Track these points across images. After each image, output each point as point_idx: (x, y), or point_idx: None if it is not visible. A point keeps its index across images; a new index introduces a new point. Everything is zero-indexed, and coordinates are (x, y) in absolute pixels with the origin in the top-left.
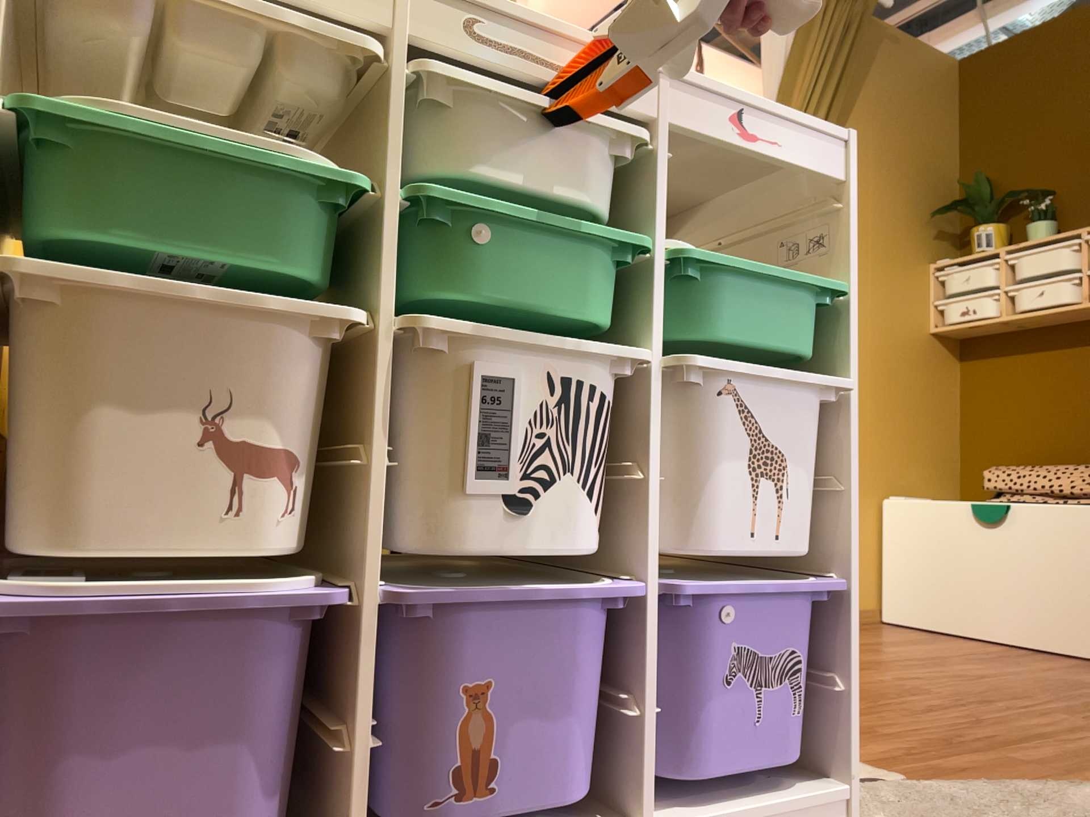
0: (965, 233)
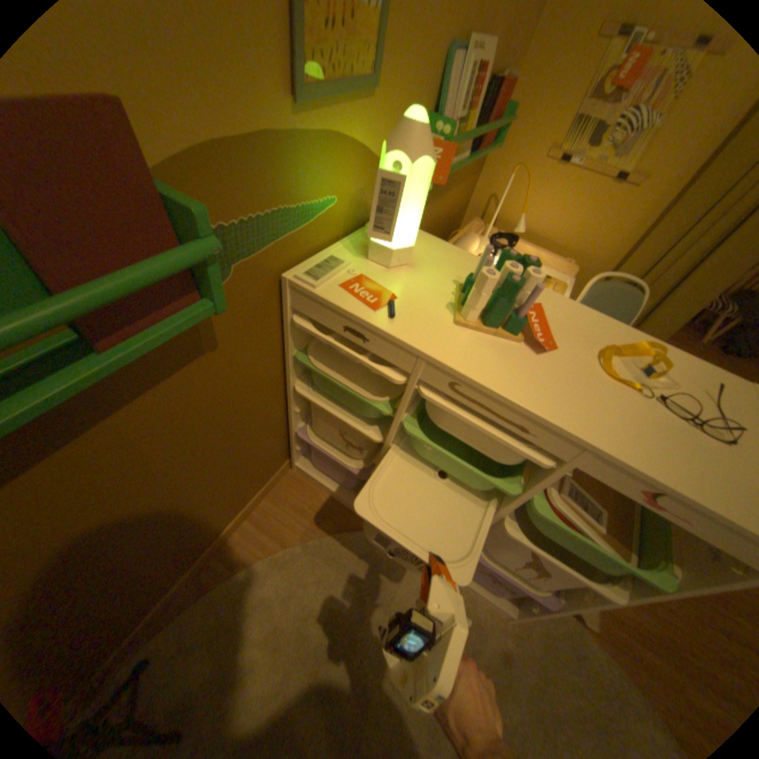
0: None
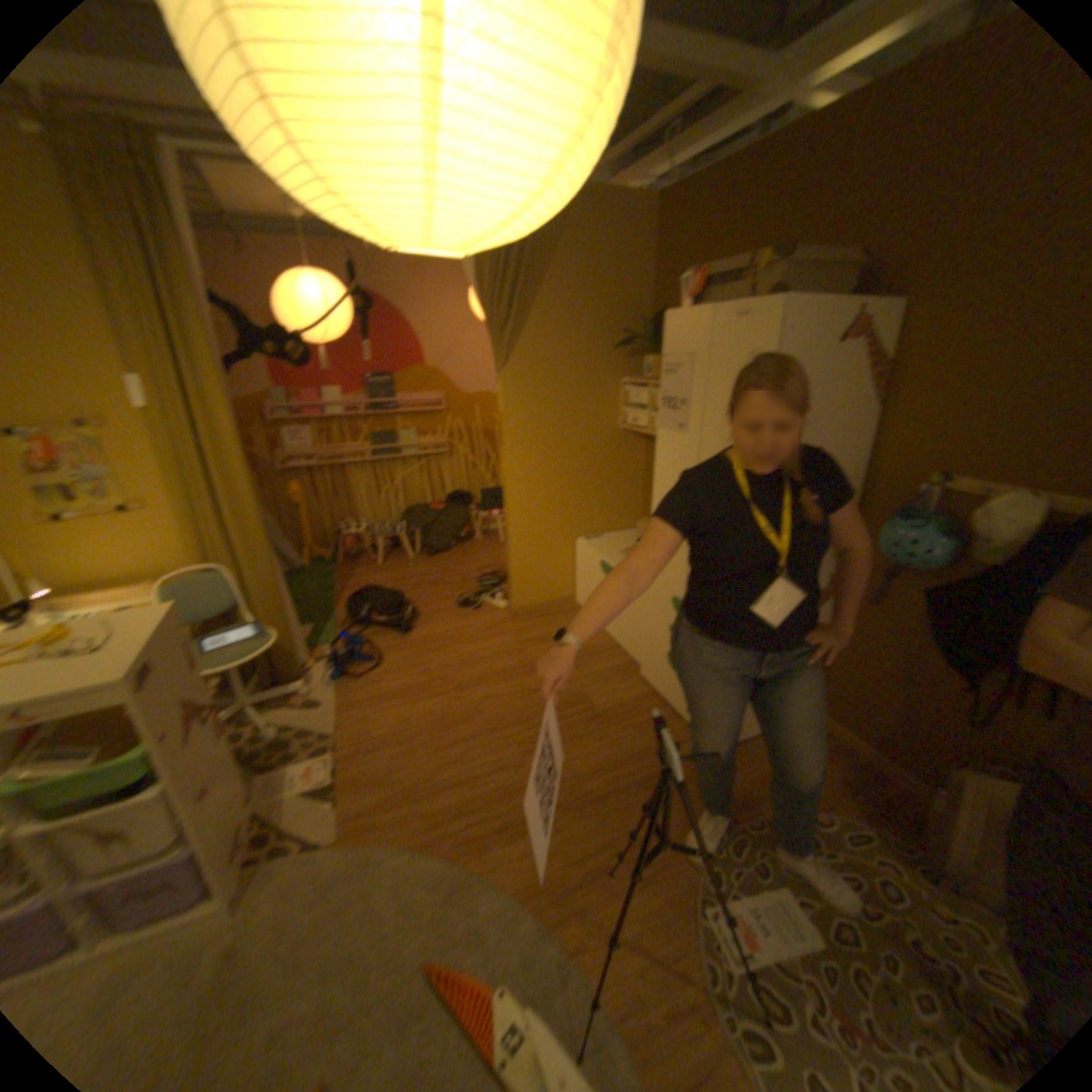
0: (644, 359)
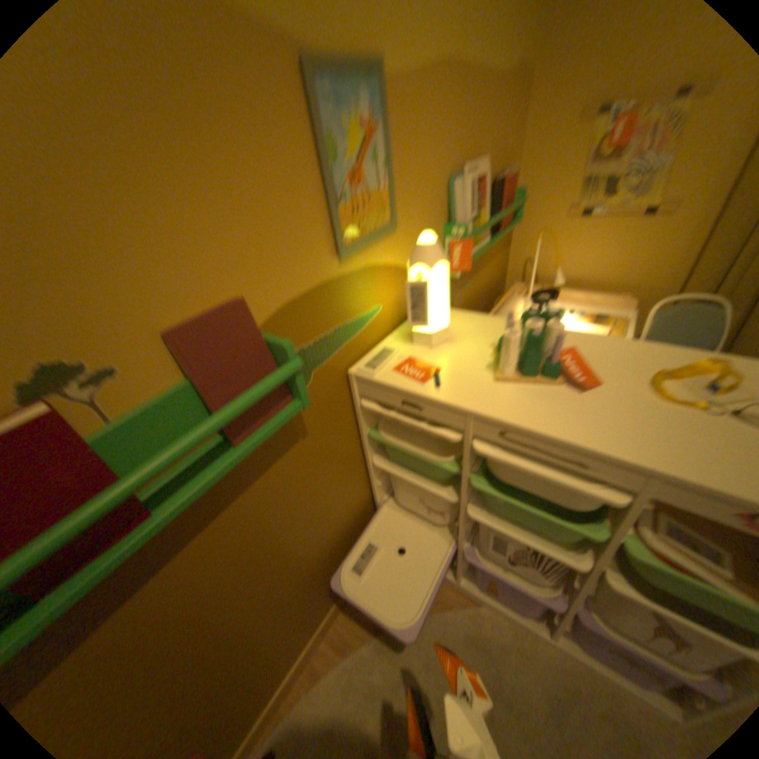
0: None
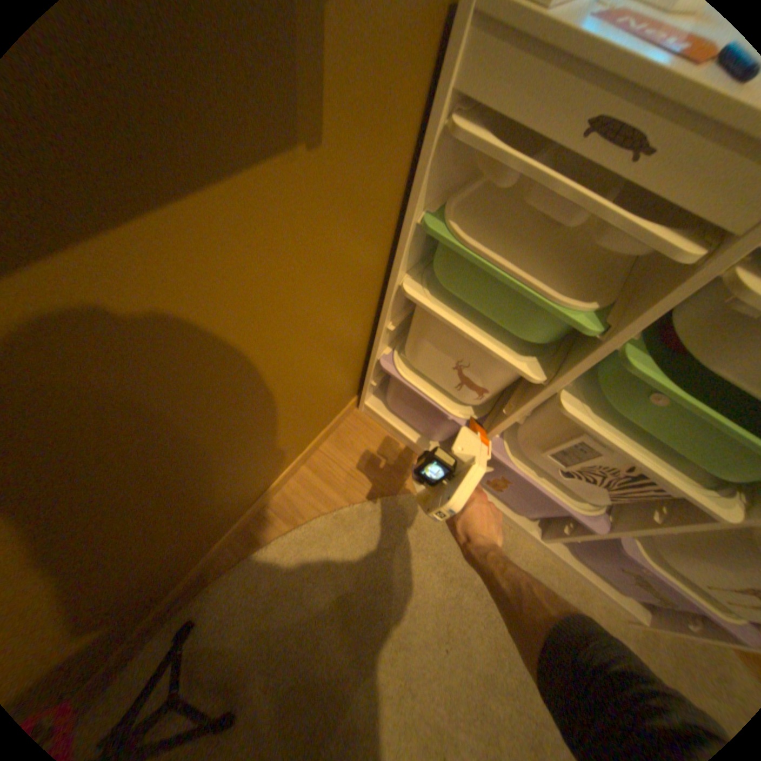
0: None
